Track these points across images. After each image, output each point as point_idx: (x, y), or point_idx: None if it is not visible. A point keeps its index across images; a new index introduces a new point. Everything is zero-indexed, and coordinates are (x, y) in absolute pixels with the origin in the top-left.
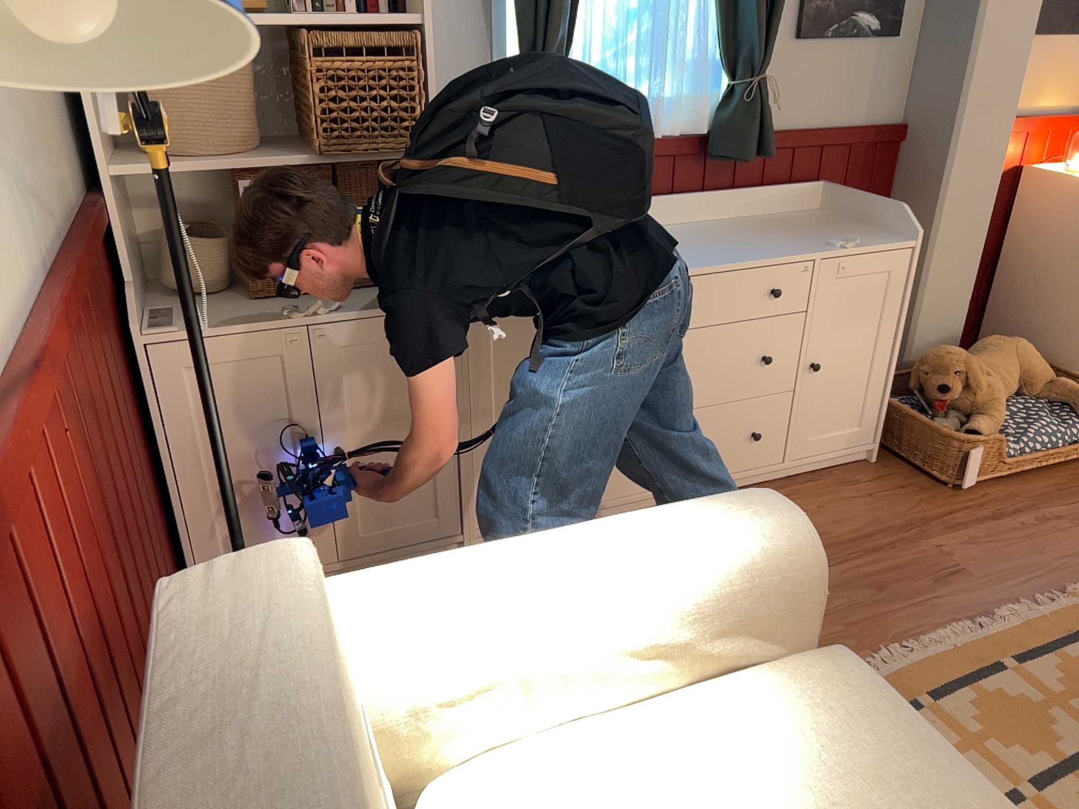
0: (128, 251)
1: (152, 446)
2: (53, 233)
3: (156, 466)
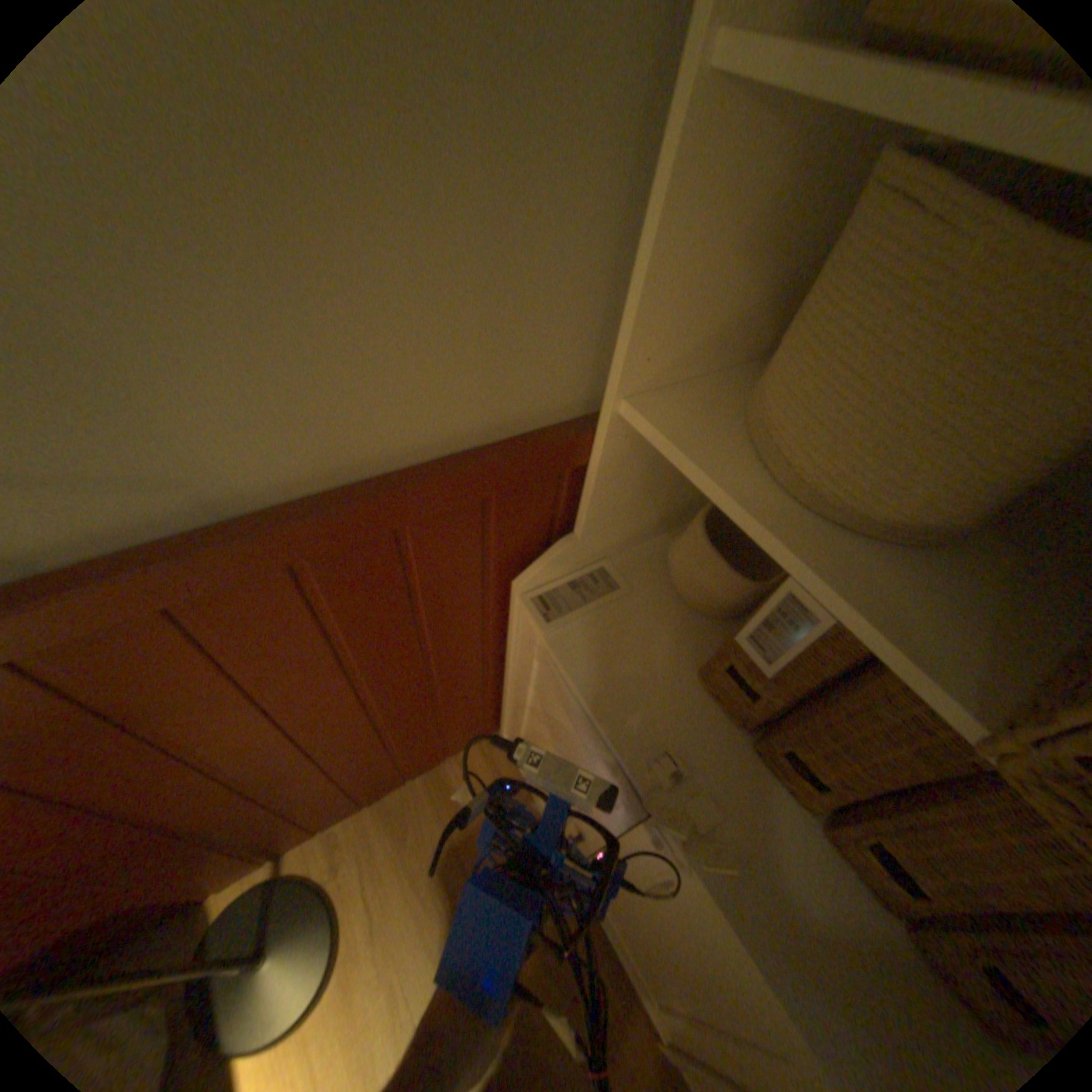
0: (619, 502)
1: (508, 659)
2: (210, 499)
3: (506, 669)
